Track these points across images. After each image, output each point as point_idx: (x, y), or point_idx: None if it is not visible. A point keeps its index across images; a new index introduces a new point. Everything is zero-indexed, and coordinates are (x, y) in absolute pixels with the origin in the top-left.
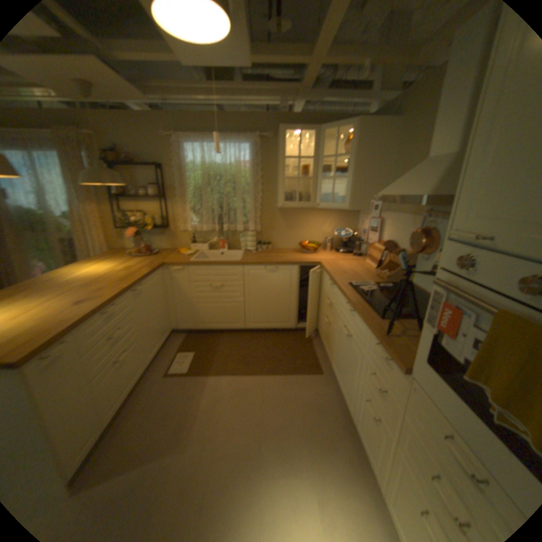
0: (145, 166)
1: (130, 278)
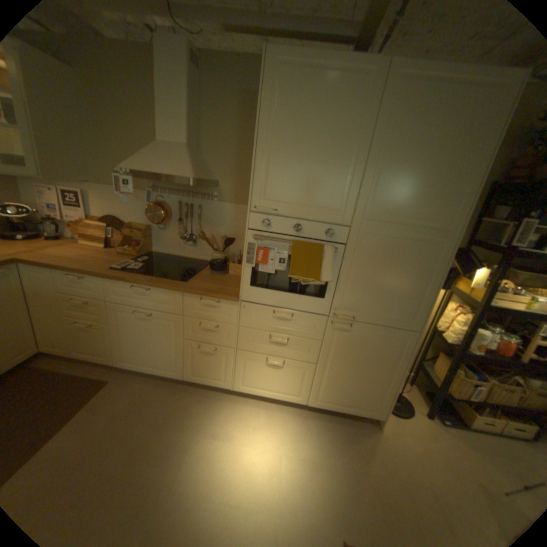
0: None
1: None
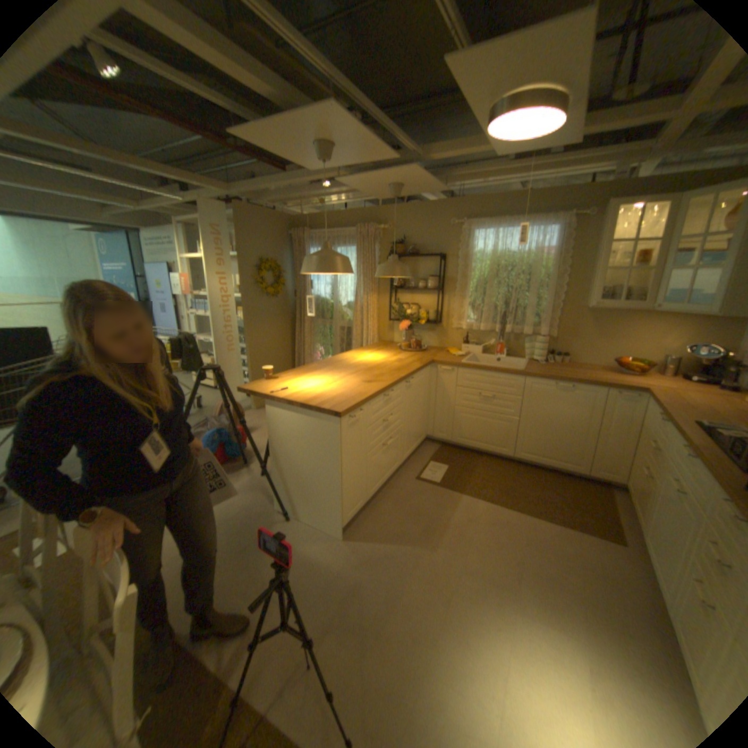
0: (427, 258)
1: (403, 371)
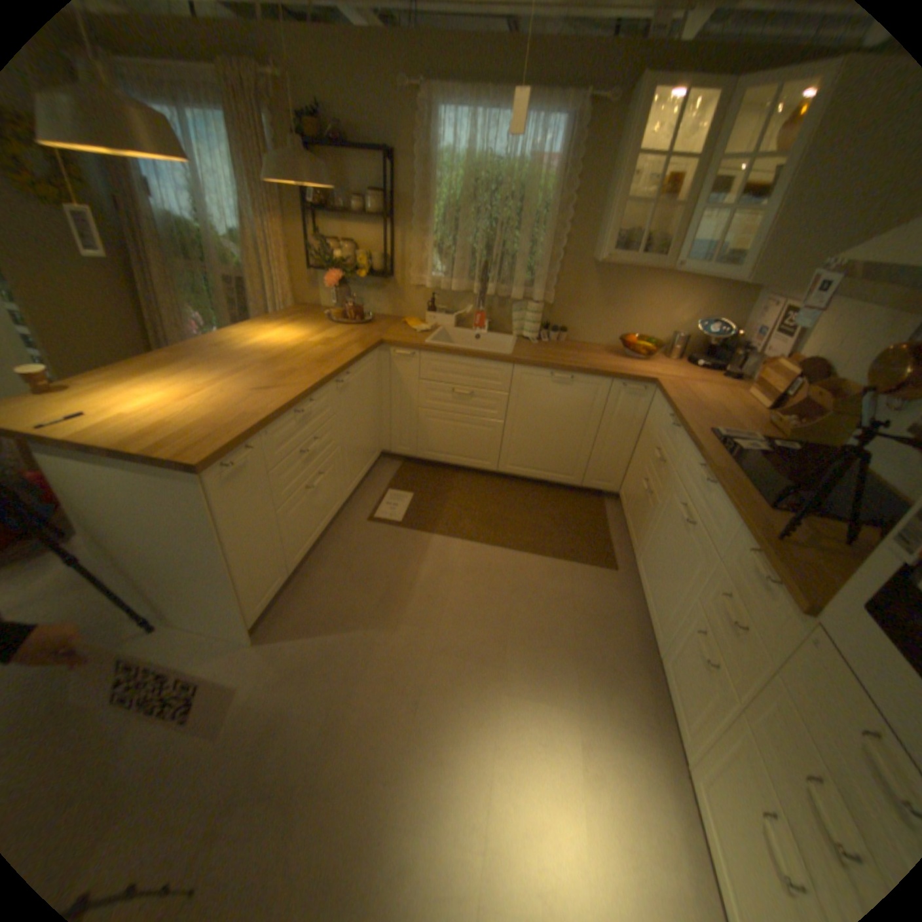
0: (362, 154)
1: (332, 362)
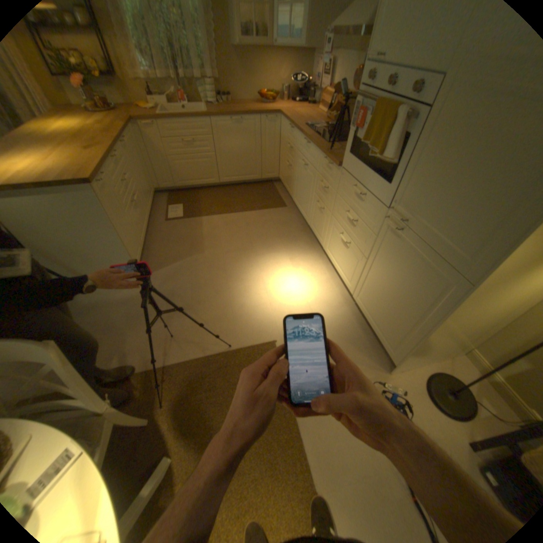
0: None
1: (111, 131)
